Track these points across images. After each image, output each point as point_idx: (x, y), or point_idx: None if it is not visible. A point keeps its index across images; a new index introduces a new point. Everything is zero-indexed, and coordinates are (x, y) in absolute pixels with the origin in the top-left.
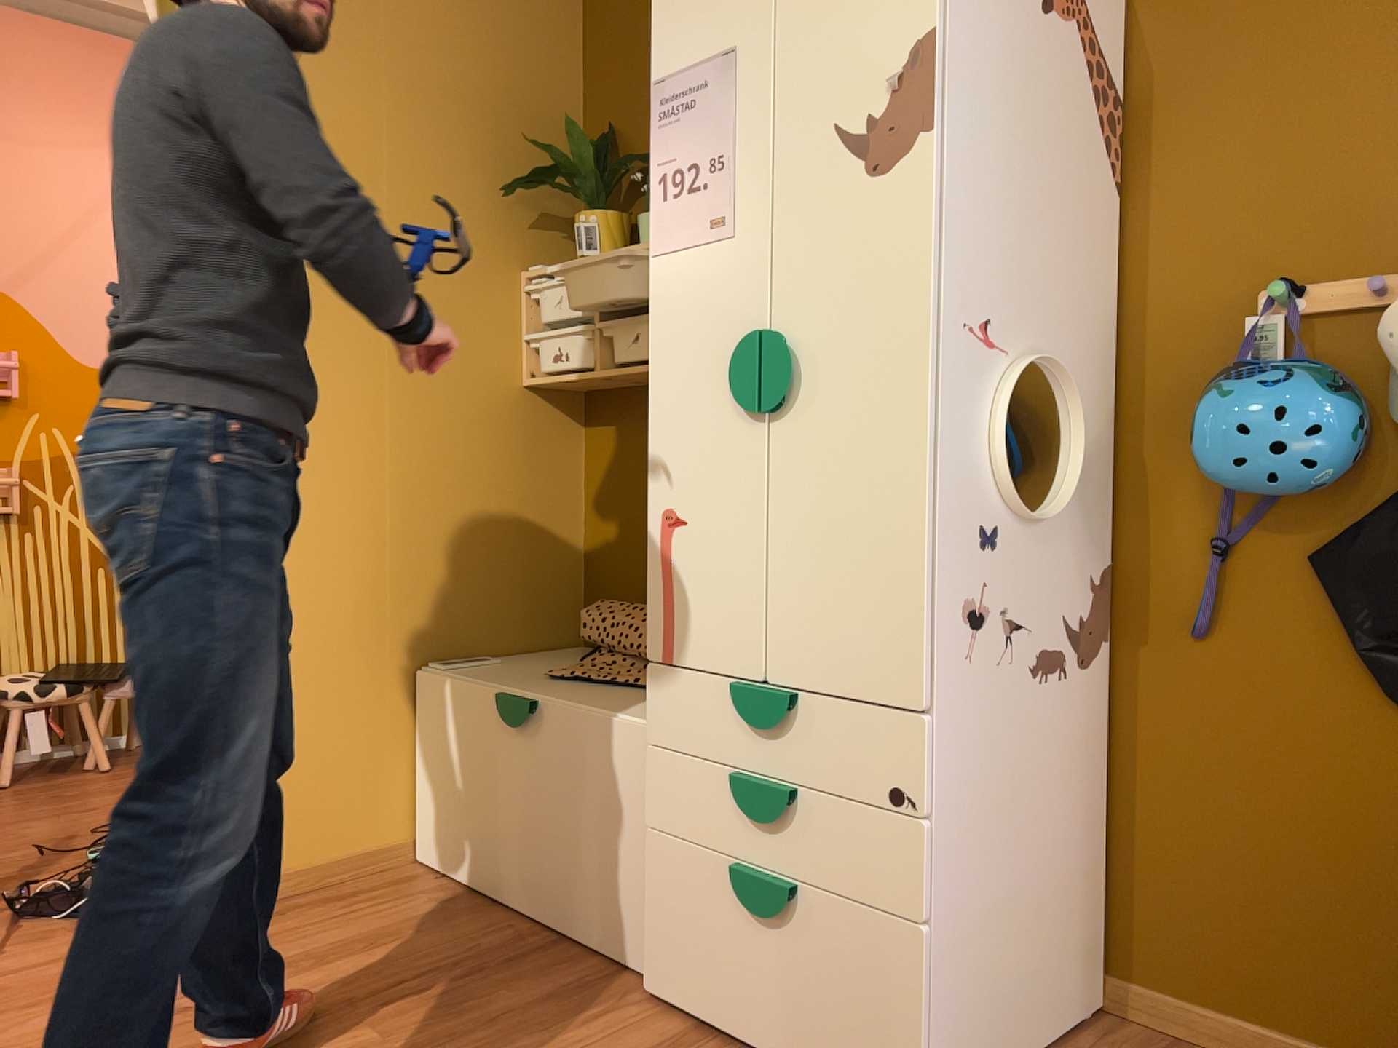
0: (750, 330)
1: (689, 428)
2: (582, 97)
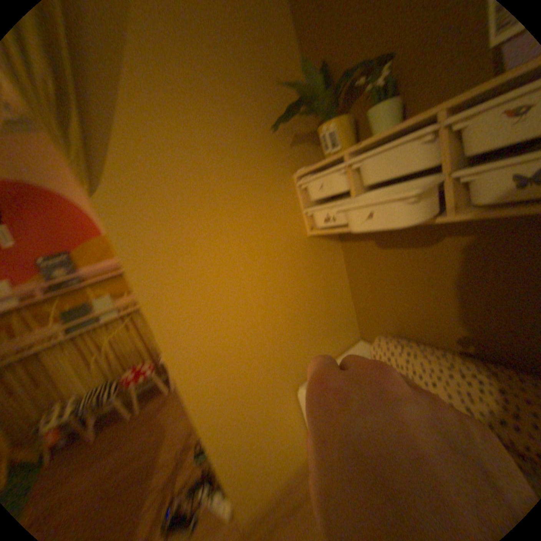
0: None
1: None
2: (299, 48)
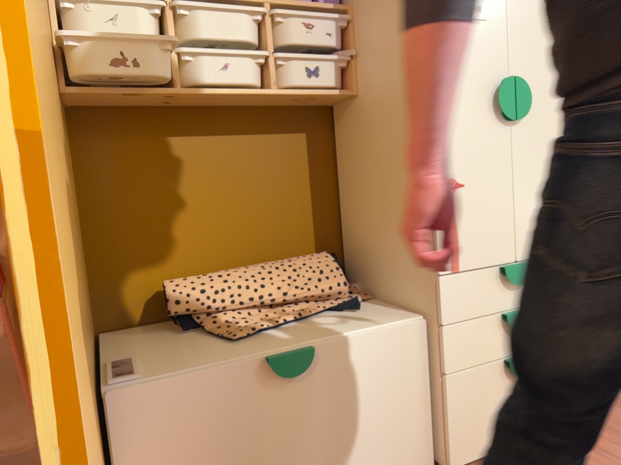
0: (499, 76)
1: (464, 130)
2: None
